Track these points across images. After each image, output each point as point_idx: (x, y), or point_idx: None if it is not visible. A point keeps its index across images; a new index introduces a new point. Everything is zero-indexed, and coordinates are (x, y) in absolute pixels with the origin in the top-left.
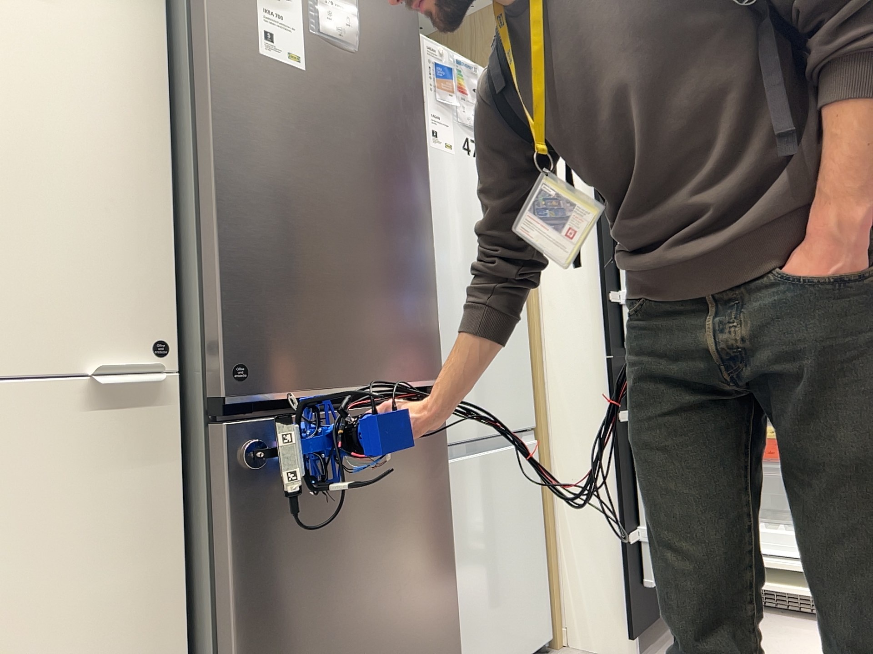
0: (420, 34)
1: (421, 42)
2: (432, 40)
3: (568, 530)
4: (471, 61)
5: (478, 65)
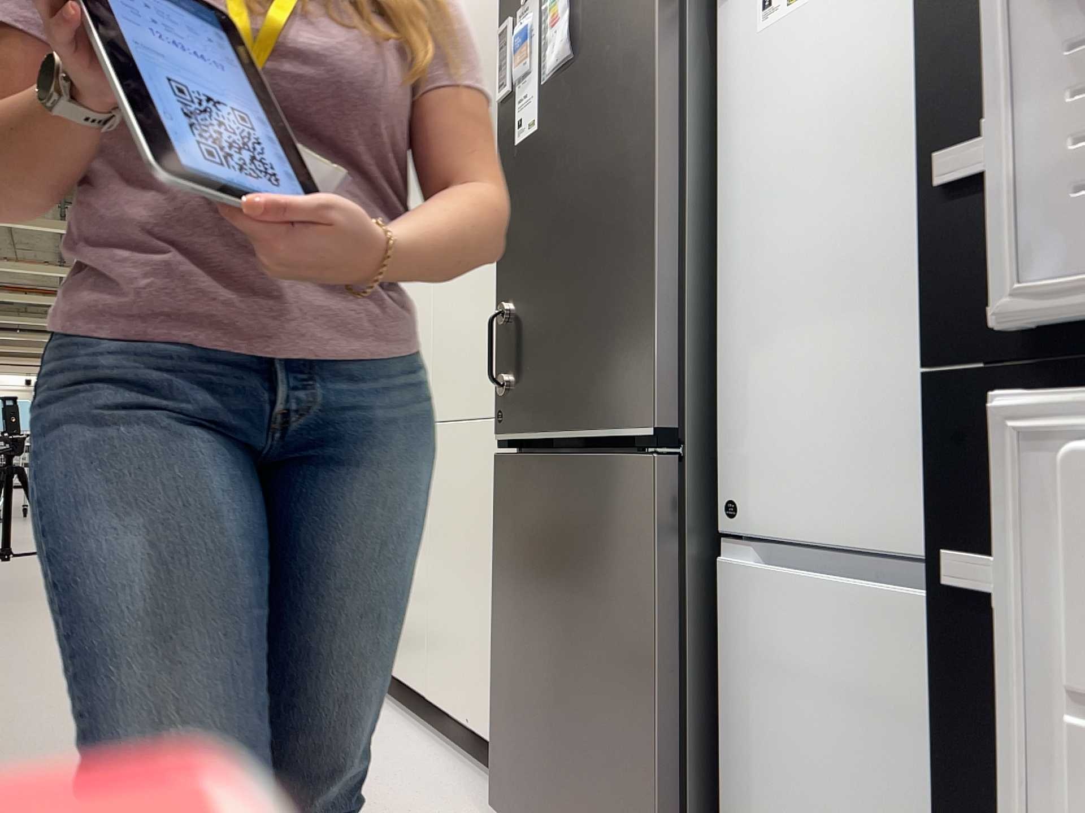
0: None
1: None
2: None
3: None
4: None
5: None
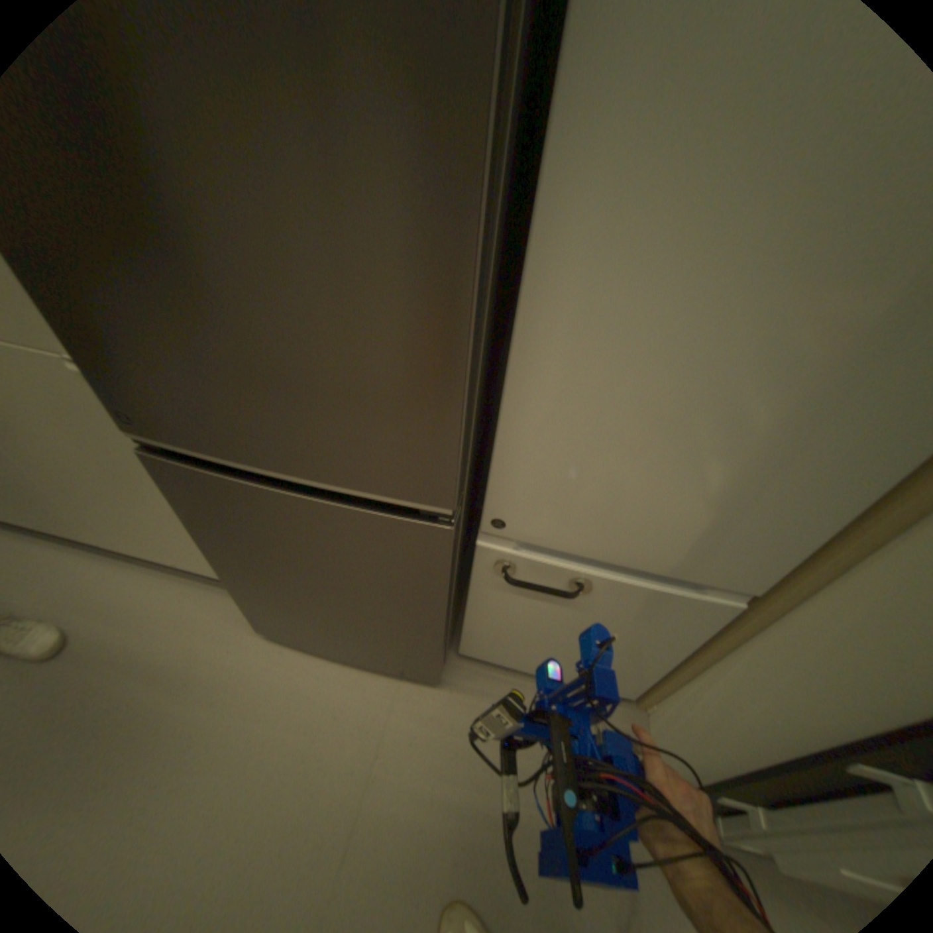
0: None
1: None
2: None
3: (708, 687)
4: None
5: None
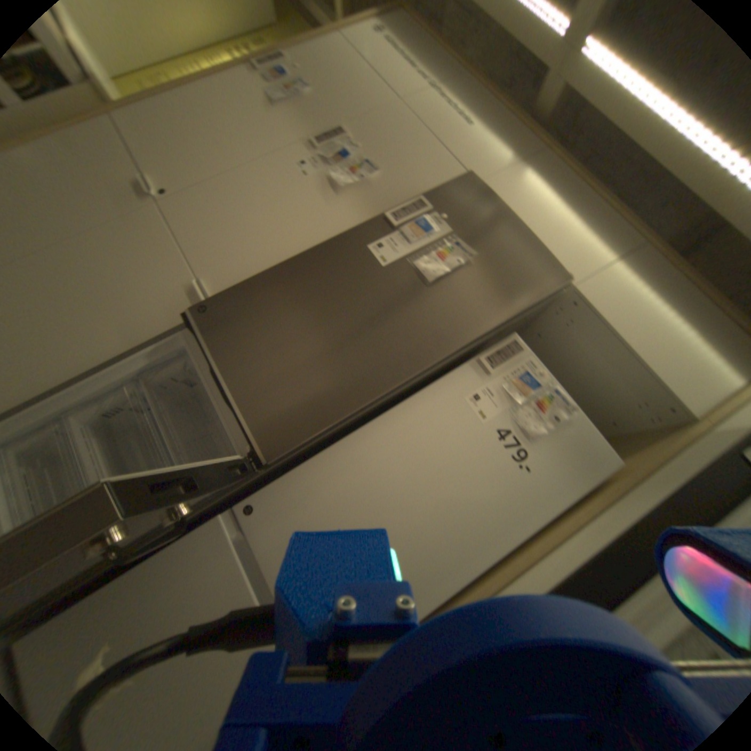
0: (531, 354)
1: (525, 356)
2: (540, 364)
3: None
4: (576, 408)
5: (584, 417)
